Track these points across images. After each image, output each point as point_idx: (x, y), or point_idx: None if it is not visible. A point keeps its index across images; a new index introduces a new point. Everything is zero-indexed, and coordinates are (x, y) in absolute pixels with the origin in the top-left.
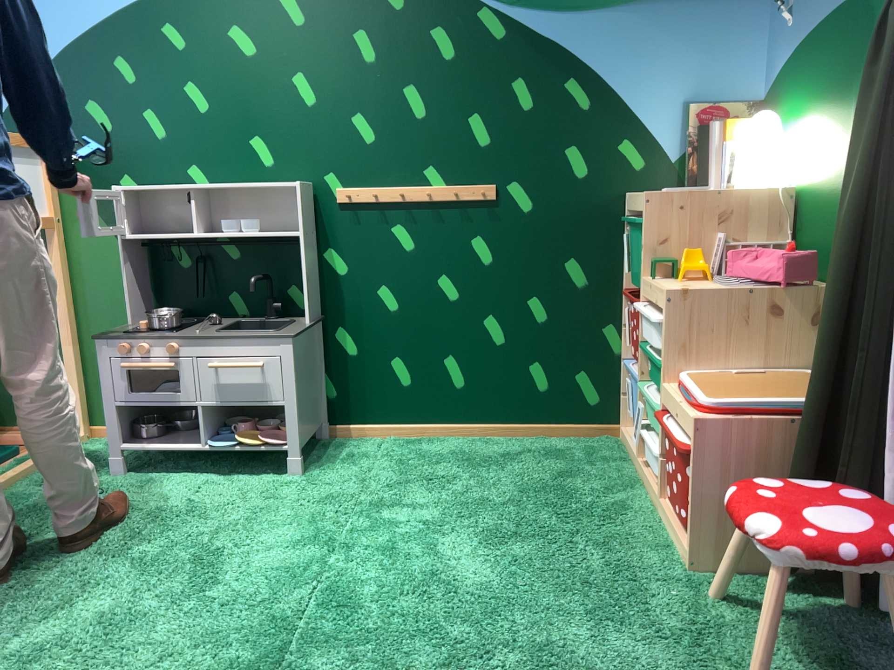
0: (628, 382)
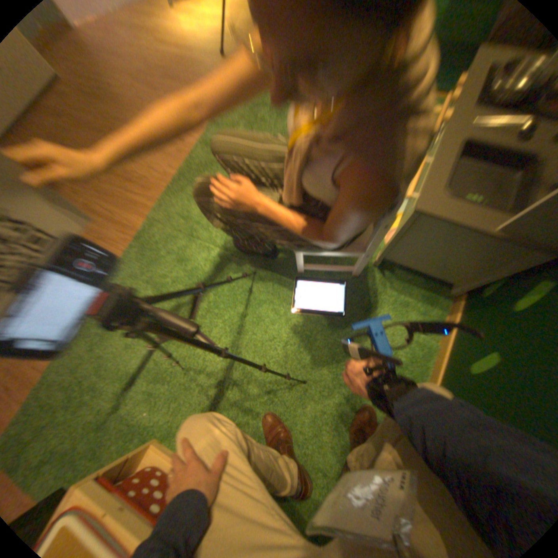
0: None
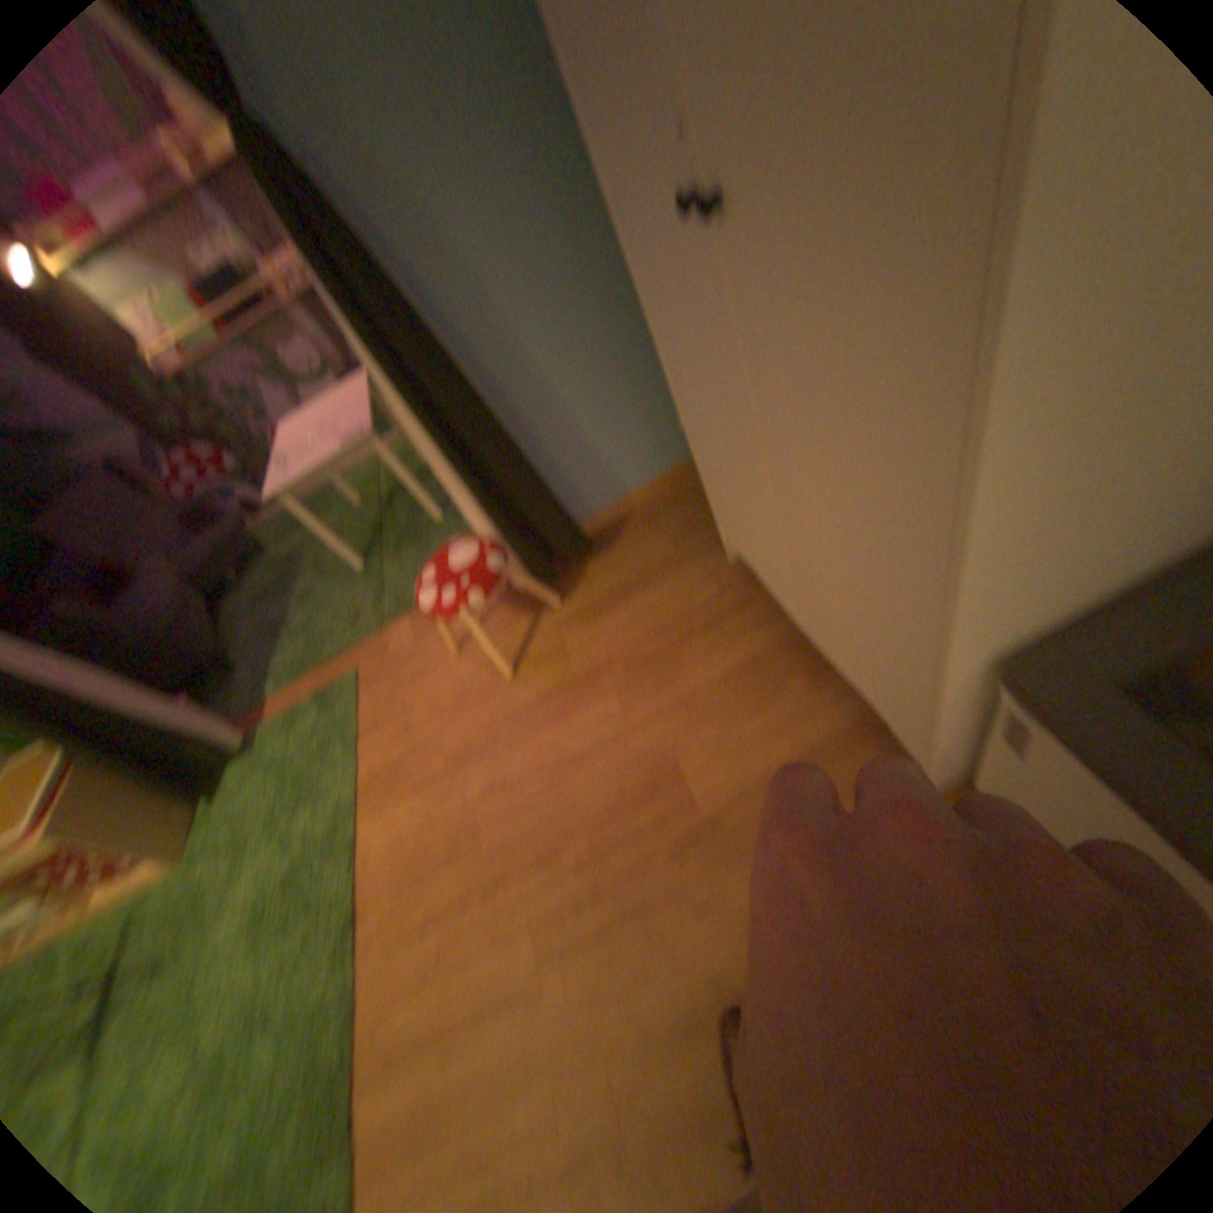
0: None
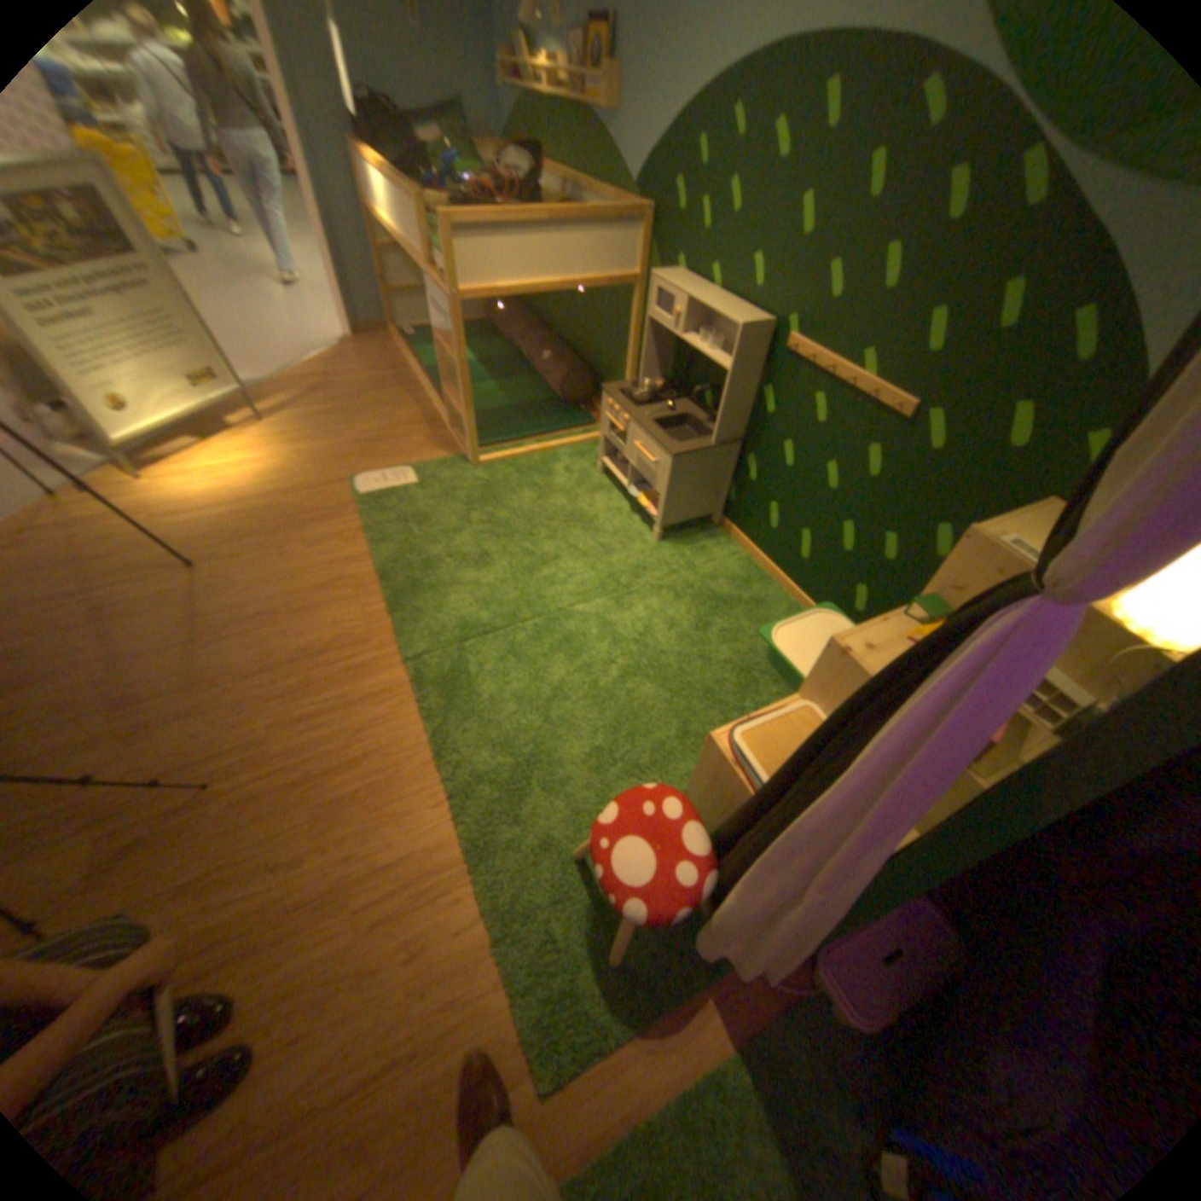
0: None
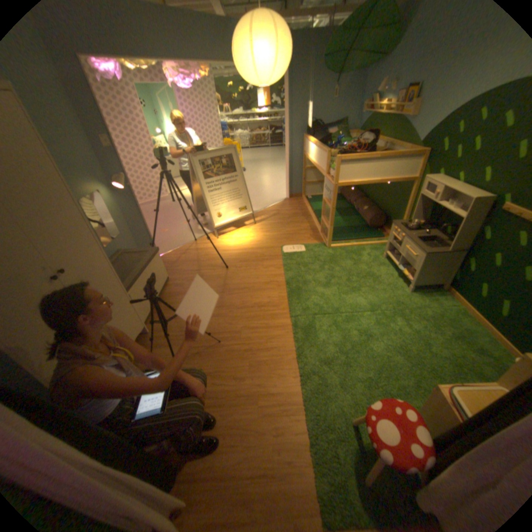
0: None
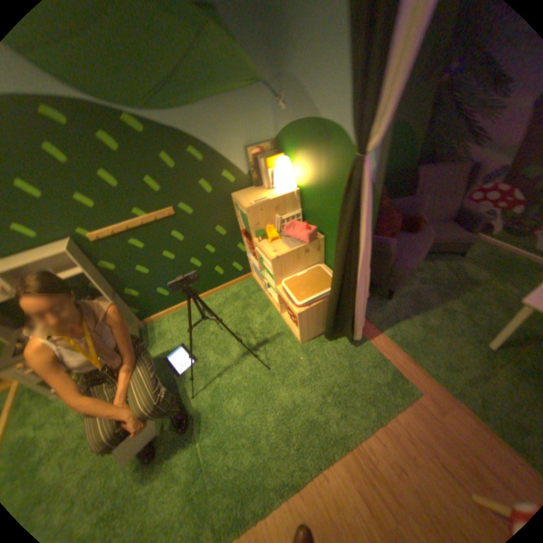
0: (253, 265)
